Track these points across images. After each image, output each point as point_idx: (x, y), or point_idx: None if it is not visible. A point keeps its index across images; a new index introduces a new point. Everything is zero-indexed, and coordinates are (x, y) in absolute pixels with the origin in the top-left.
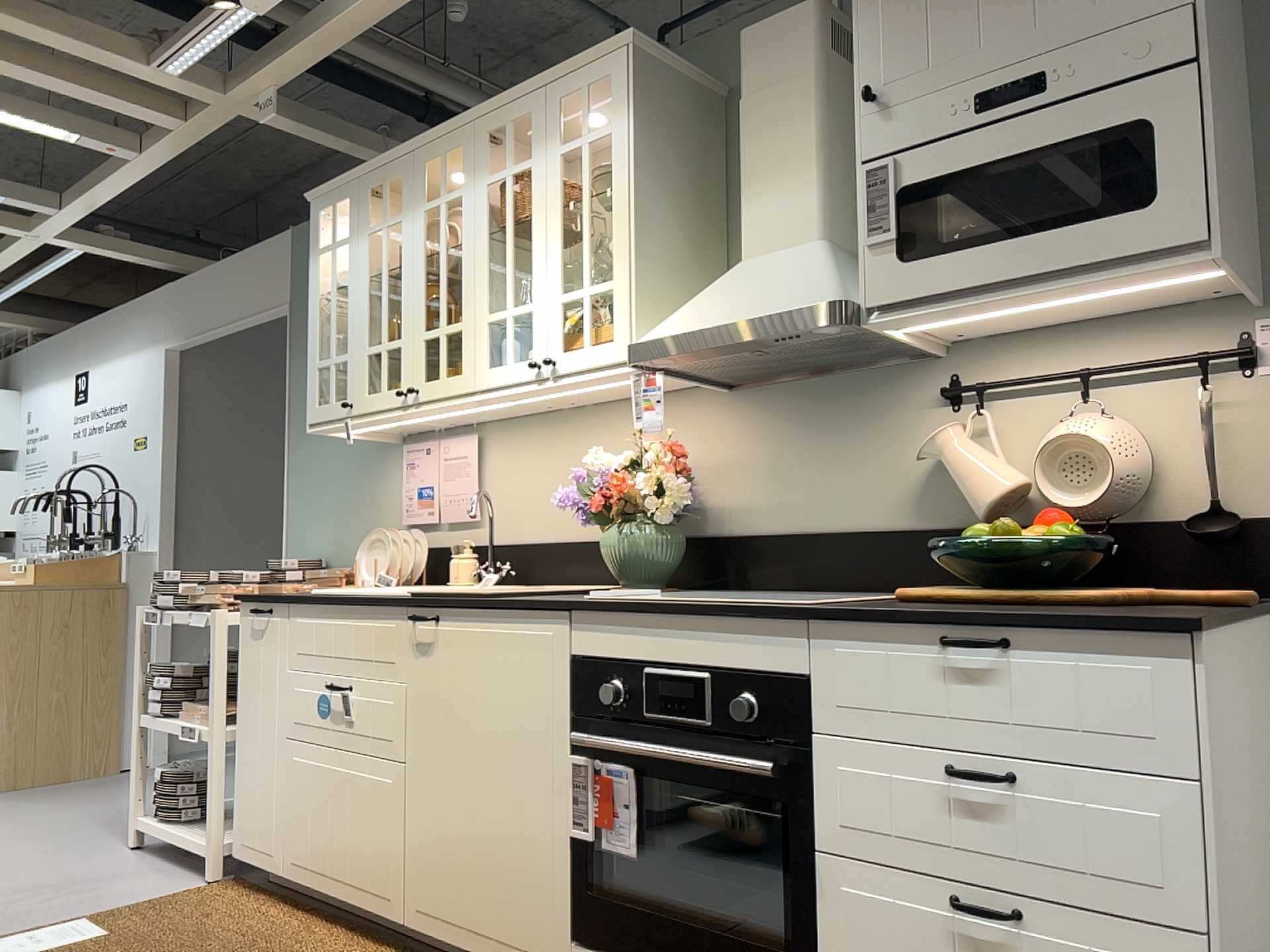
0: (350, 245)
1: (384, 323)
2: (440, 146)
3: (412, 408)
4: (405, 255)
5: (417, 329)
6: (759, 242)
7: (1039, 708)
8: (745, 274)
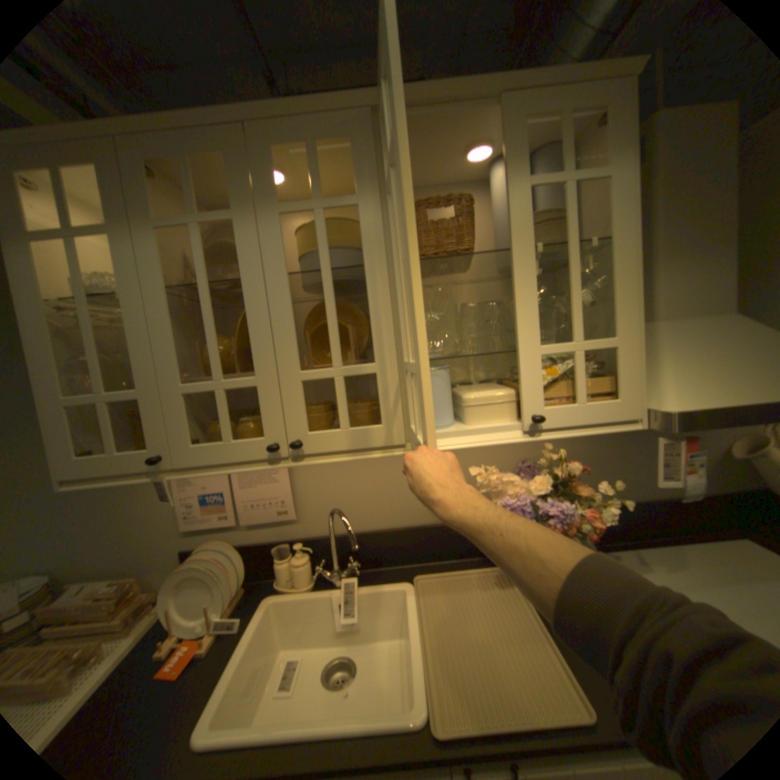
0: (108, 235)
1: (215, 354)
2: (302, 124)
3: (289, 461)
4: (246, 266)
5: (289, 367)
6: (683, 307)
7: None
8: (704, 339)
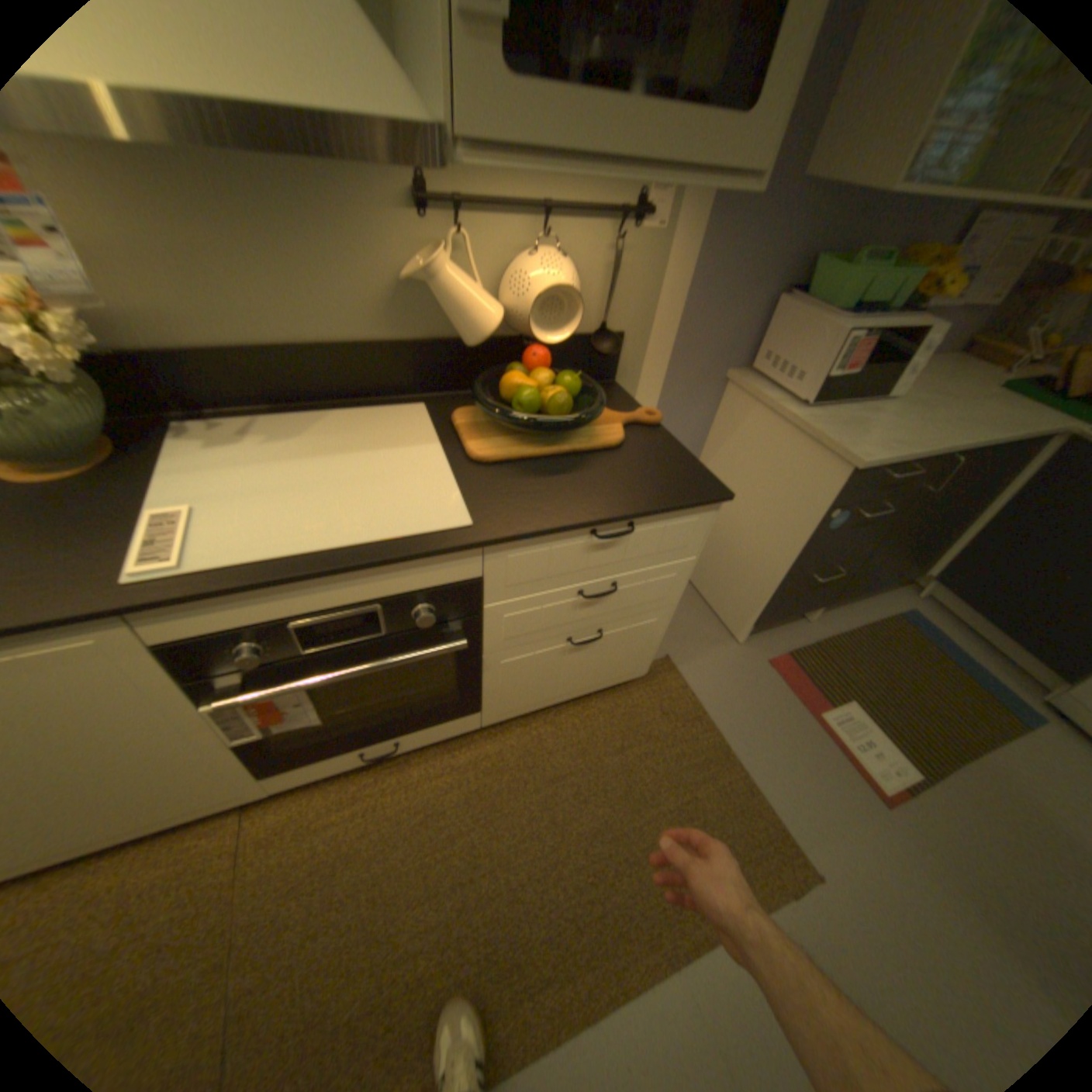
0: None
1: None
2: None
3: None
4: None
5: None
6: None
7: (638, 550)
8: None
